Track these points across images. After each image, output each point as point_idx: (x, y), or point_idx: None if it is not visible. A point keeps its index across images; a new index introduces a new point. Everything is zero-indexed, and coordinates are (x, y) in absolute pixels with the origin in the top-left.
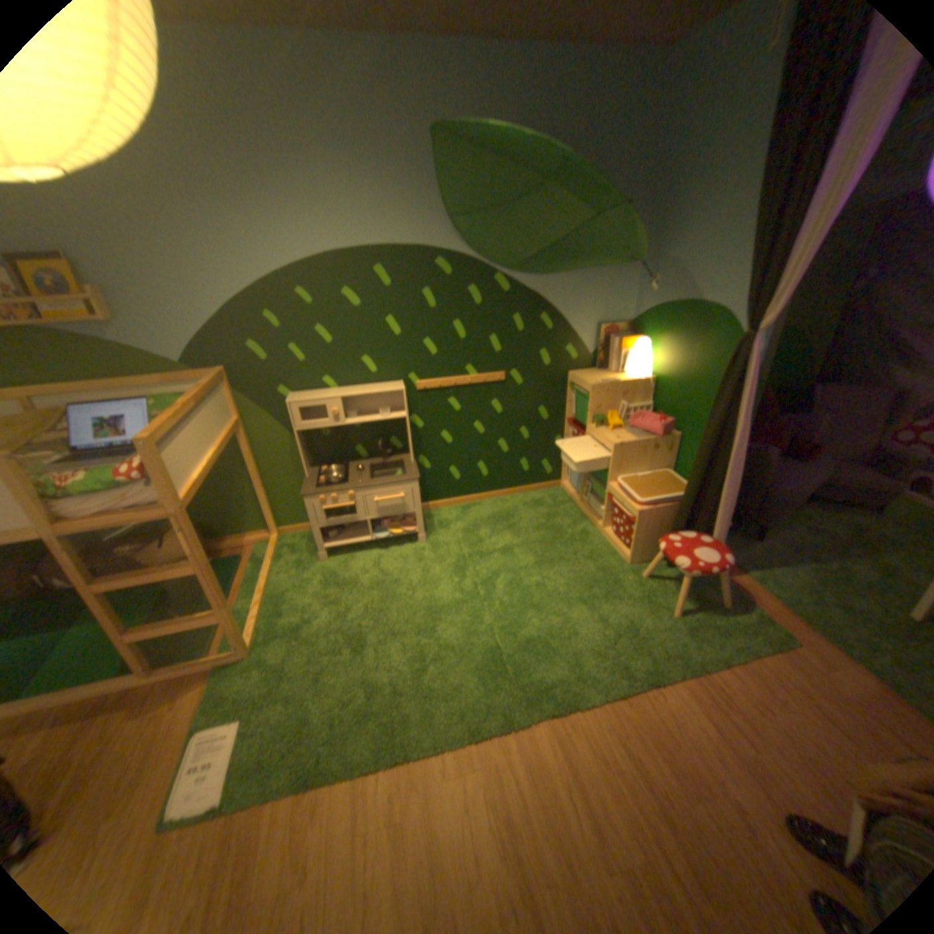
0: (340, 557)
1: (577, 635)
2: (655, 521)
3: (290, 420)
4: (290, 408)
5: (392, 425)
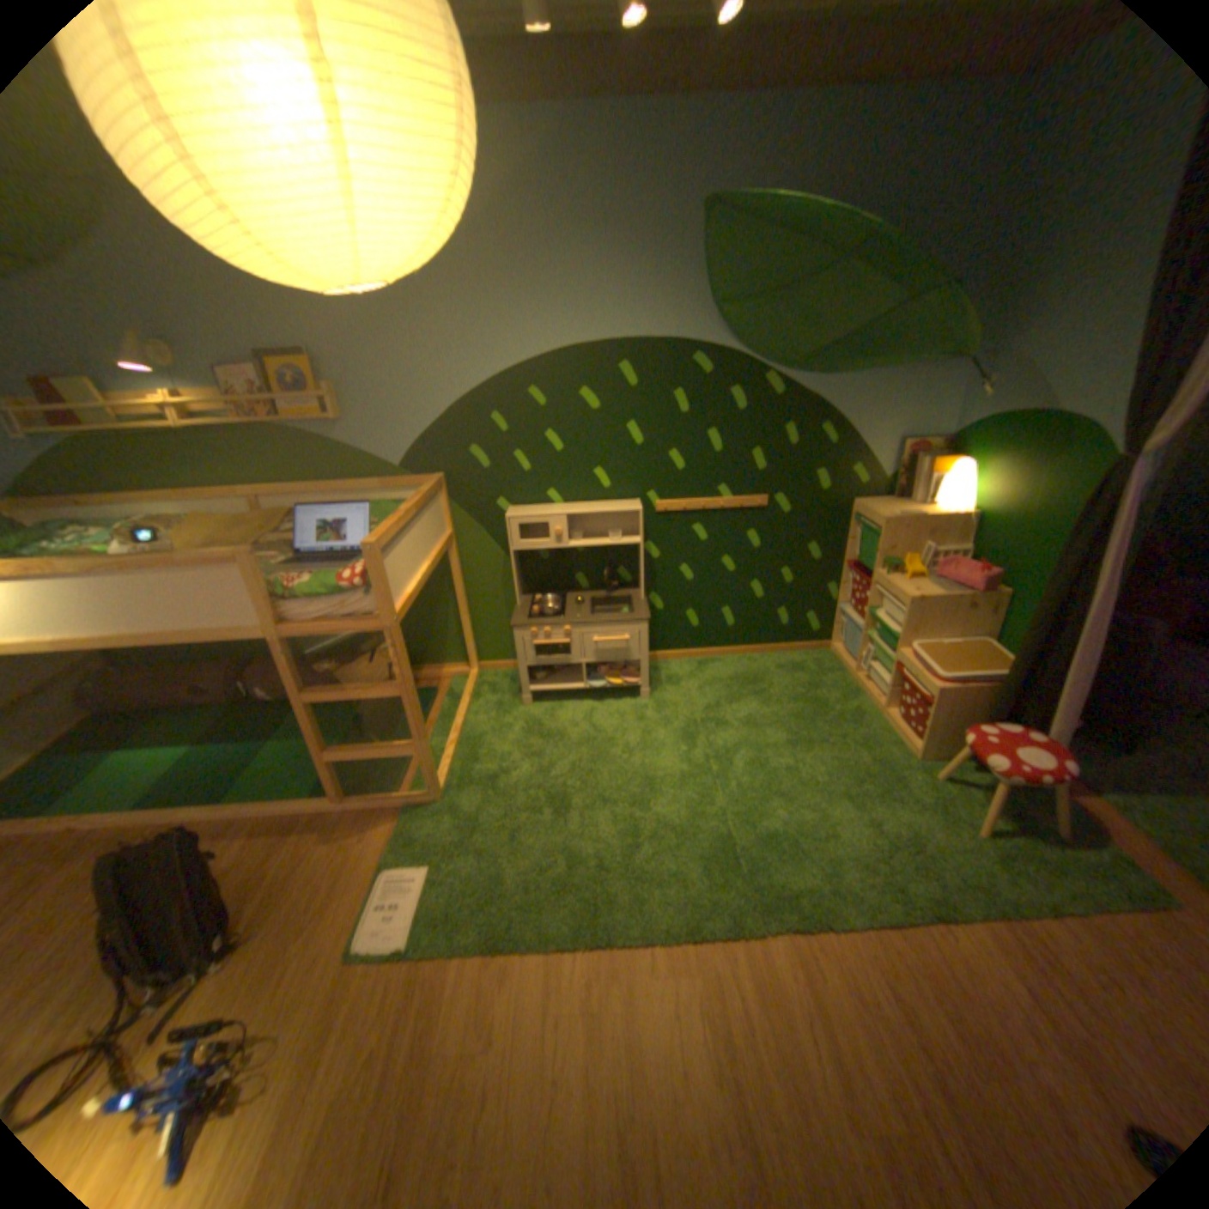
0: (546, 704)
1: (838, 839)
2: (963, 705)
3: (507, 537)
4: (508, 524)
5: (621, 552)
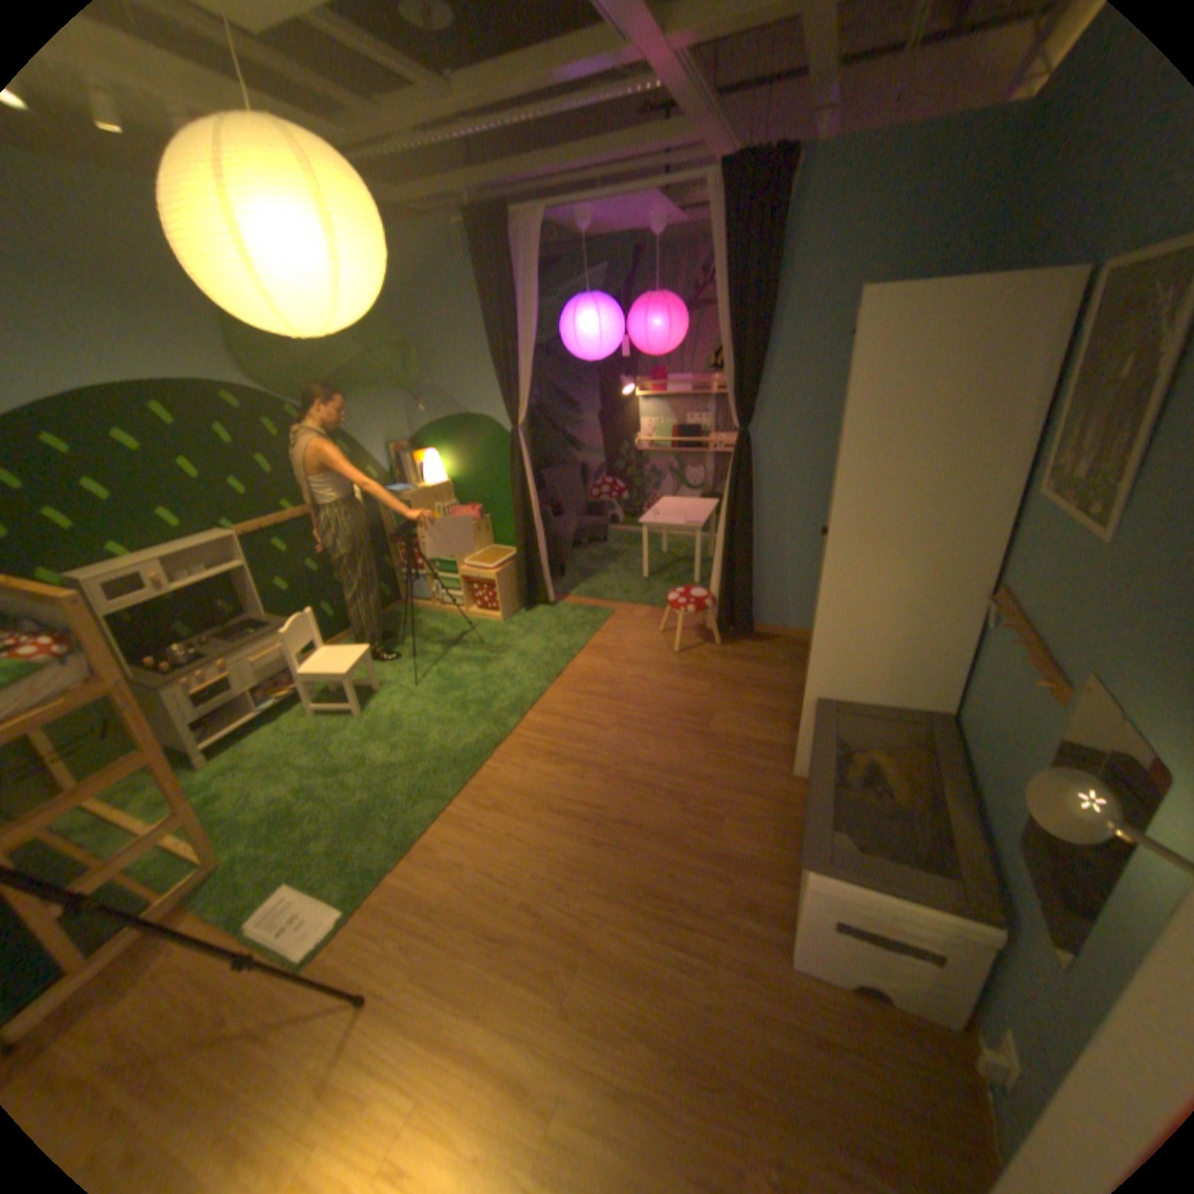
0: (221, 757)
1: (506, 670)
2: (507, 579)
3: (89, 604)
4: (84, 589)
5: (214, 586)
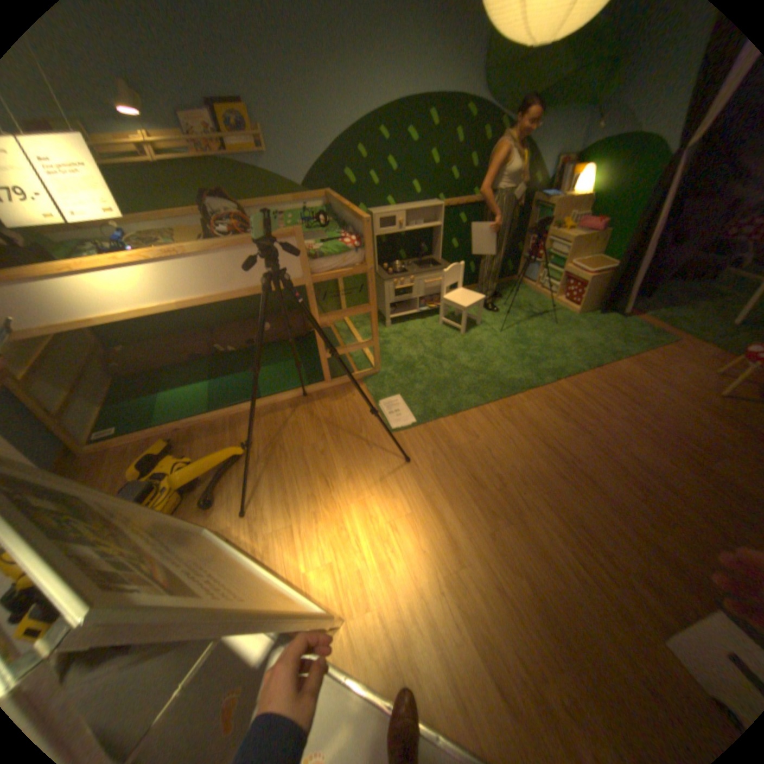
0: (397, 326)
1: (563, 347)
2: (598, 284)
3: (372, 228)
4: (373, 219)
5: (423, 235)
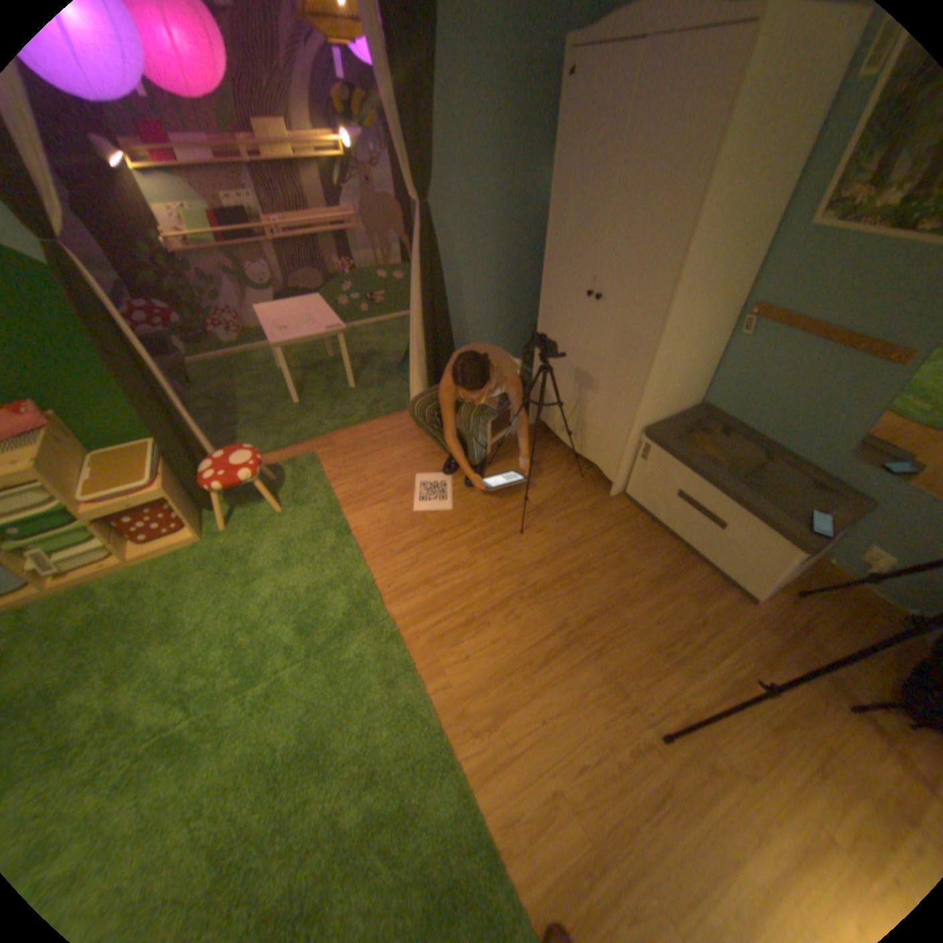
0: None
1: (291, 587)
2: (170, 486)
3: None
4: None
5: None
